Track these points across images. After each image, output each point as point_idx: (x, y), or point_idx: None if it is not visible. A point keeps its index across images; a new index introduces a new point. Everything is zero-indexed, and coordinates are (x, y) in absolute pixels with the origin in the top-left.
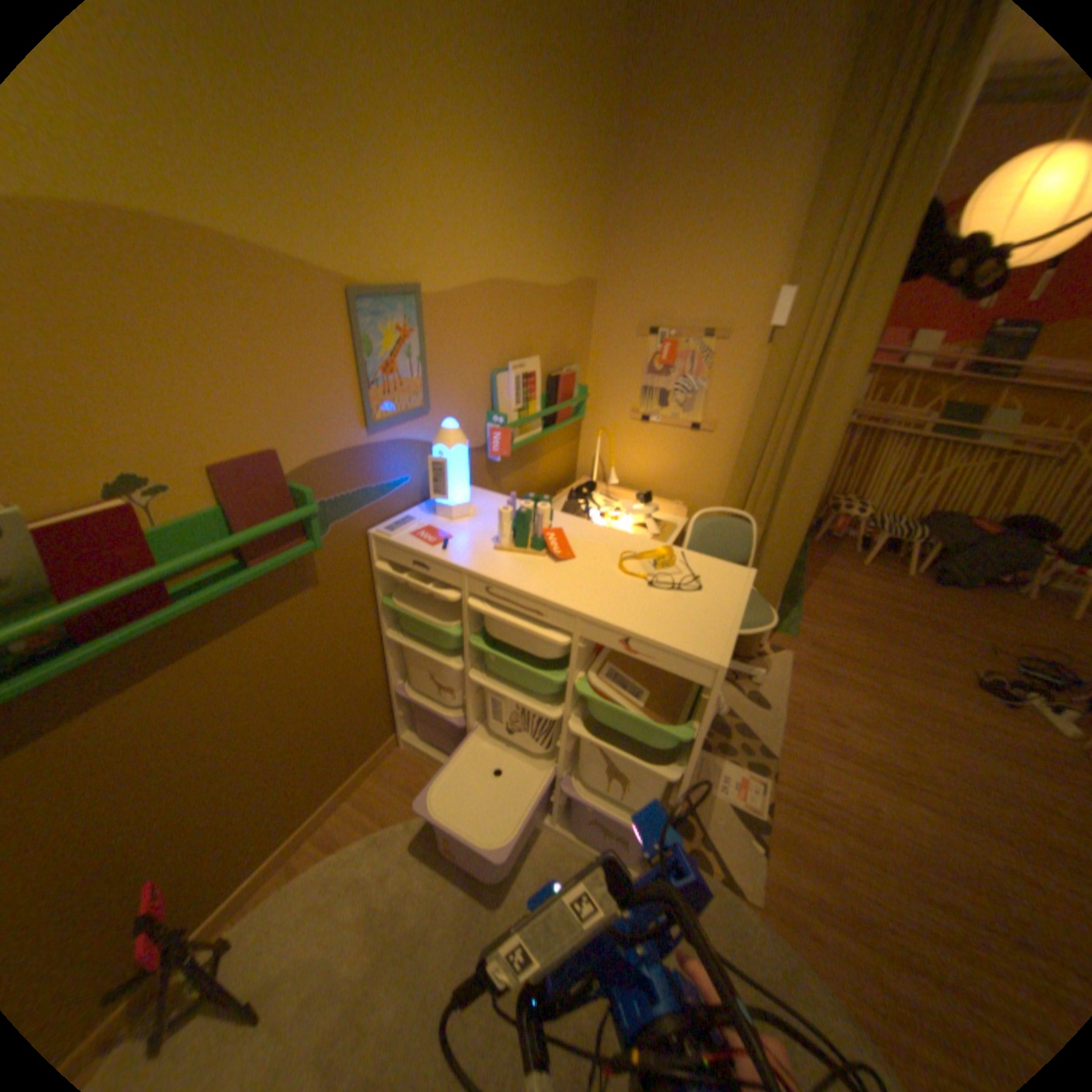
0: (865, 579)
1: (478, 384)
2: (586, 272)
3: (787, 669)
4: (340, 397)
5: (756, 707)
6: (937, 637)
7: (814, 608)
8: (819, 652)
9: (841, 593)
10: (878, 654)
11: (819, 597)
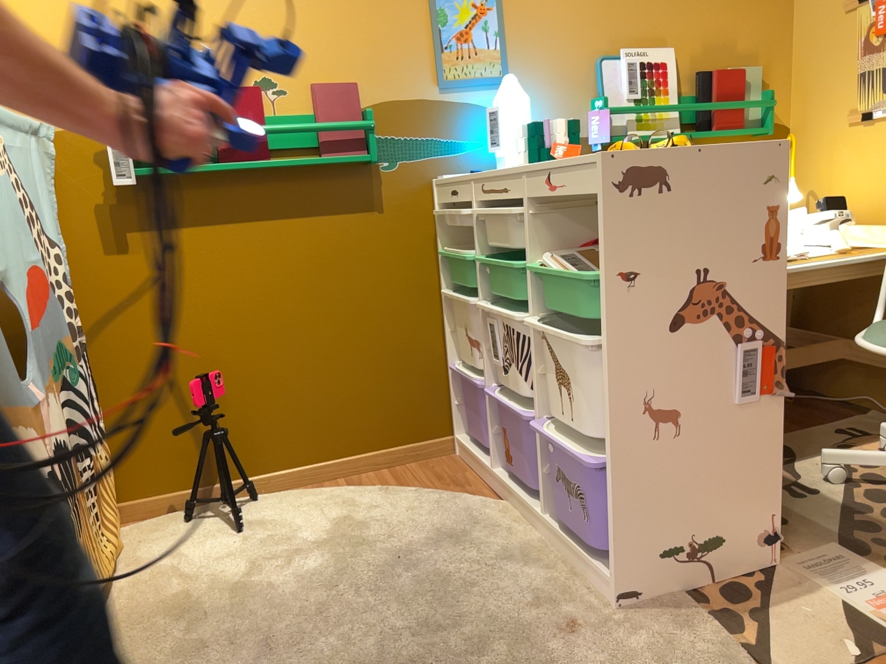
0: None
1: (575, 70)
2: None
3: None
4: (414, 57)
5: None
6: None
7: None
8: None
9: None
10: None
11: None
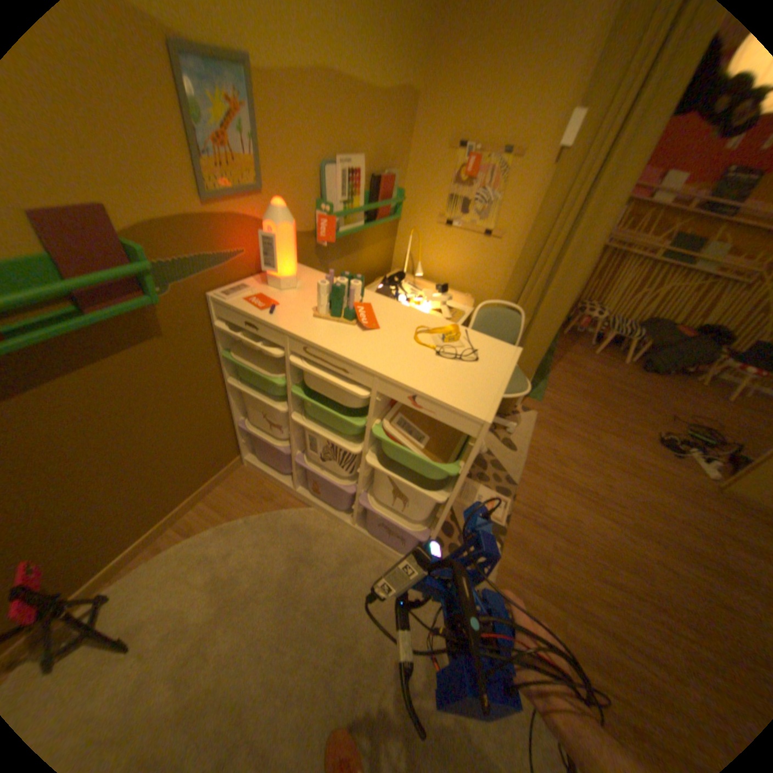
0: (594, 364)
1: (308, 174)
2: (409, 82)
3: (531, 424)
4: (170, 163)
5: (506, 449)
6: (637, 407)
7: (555, 382)
8: (555, 413)
9: (576, 372)
10: (595, 417)
11: (560, 374)
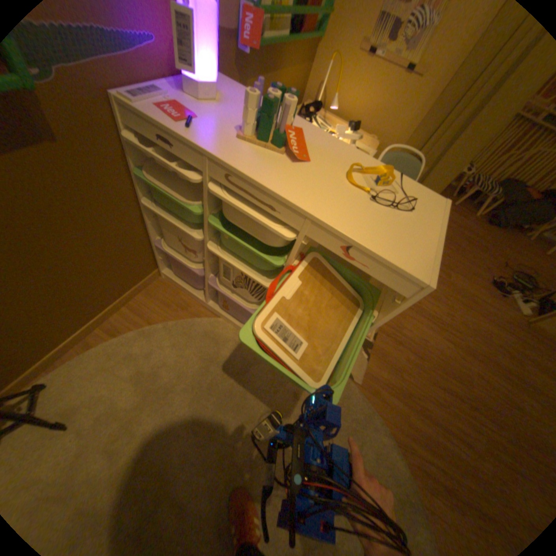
0: None
1: None
2: None
3: None
4: None
5: None
6: (480, 254)
7: None
8: None
9: None
10: (448, 259)
11: None
